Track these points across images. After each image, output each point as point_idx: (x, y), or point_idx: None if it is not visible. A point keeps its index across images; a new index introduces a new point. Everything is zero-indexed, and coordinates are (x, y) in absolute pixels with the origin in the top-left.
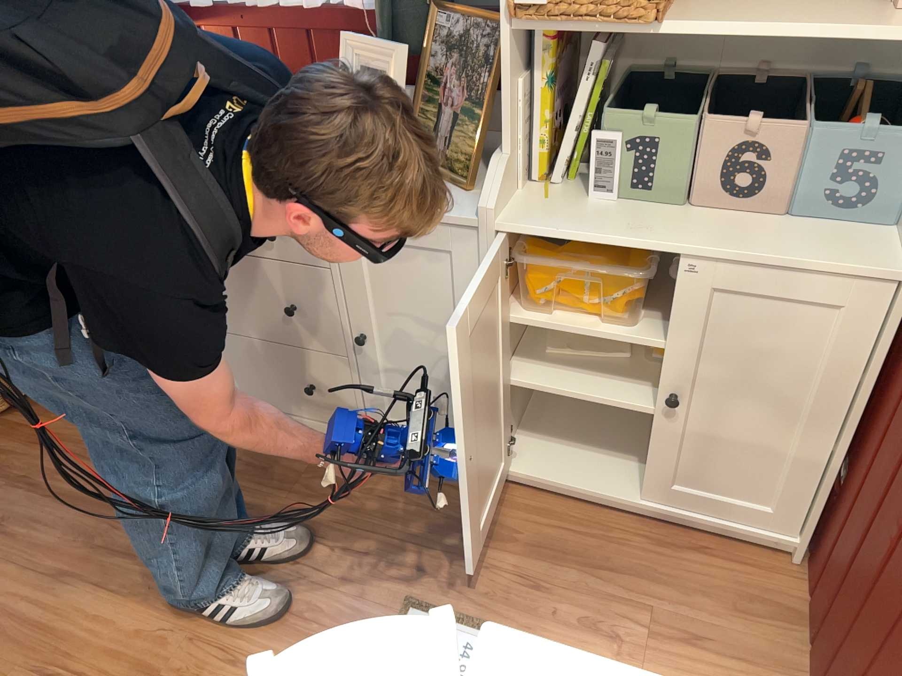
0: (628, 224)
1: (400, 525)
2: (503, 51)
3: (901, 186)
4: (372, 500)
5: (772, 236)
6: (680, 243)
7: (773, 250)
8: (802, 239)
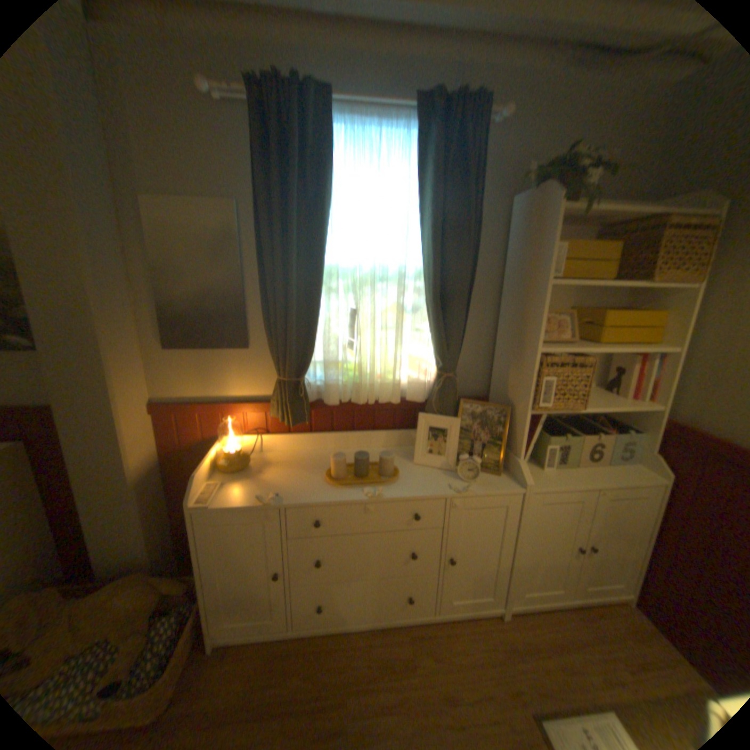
0: (572, 478)
1: (491, 673)
2: (525, 418)
3: (647, 450)
4: (464, 663)
5: (618, 474)
6: (599, 483)
7: (628, 480)
8: (627, 473)
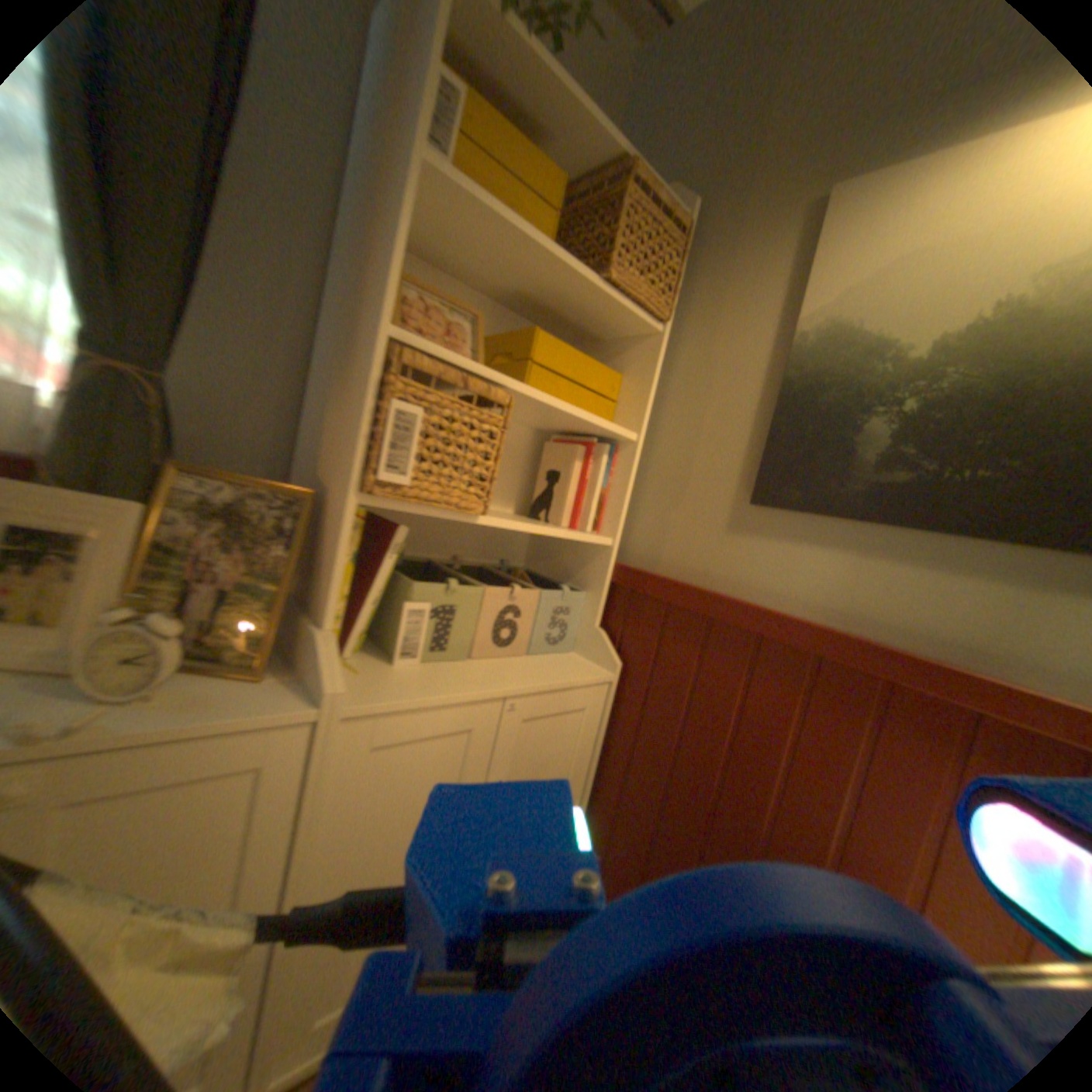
0: (452, 678)
1: None
2: (346, 515)
3: (584, 623)
4: None
5: (540, 668)
6: (505, 685)
7: (554, 676)
8: (554, 666)
